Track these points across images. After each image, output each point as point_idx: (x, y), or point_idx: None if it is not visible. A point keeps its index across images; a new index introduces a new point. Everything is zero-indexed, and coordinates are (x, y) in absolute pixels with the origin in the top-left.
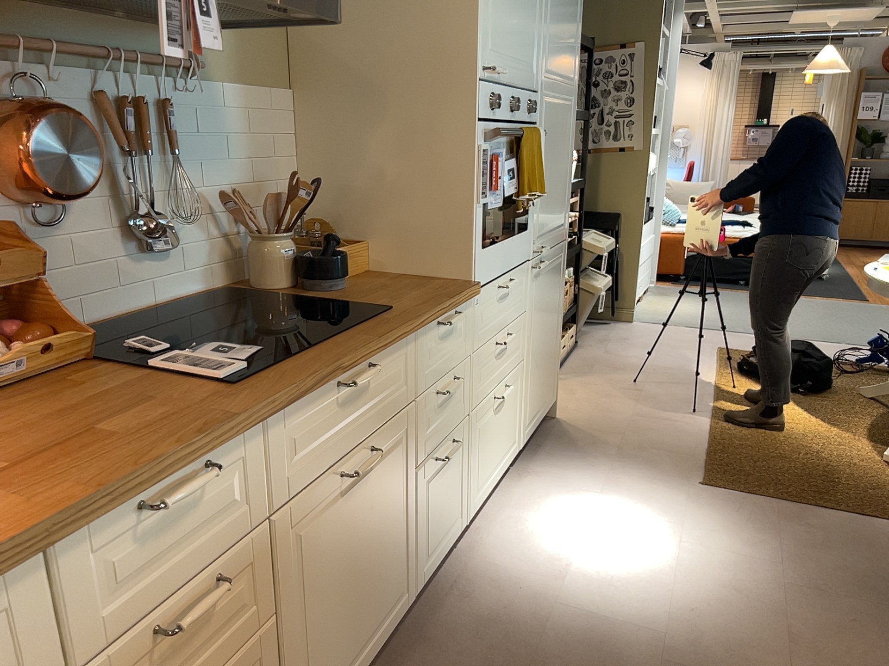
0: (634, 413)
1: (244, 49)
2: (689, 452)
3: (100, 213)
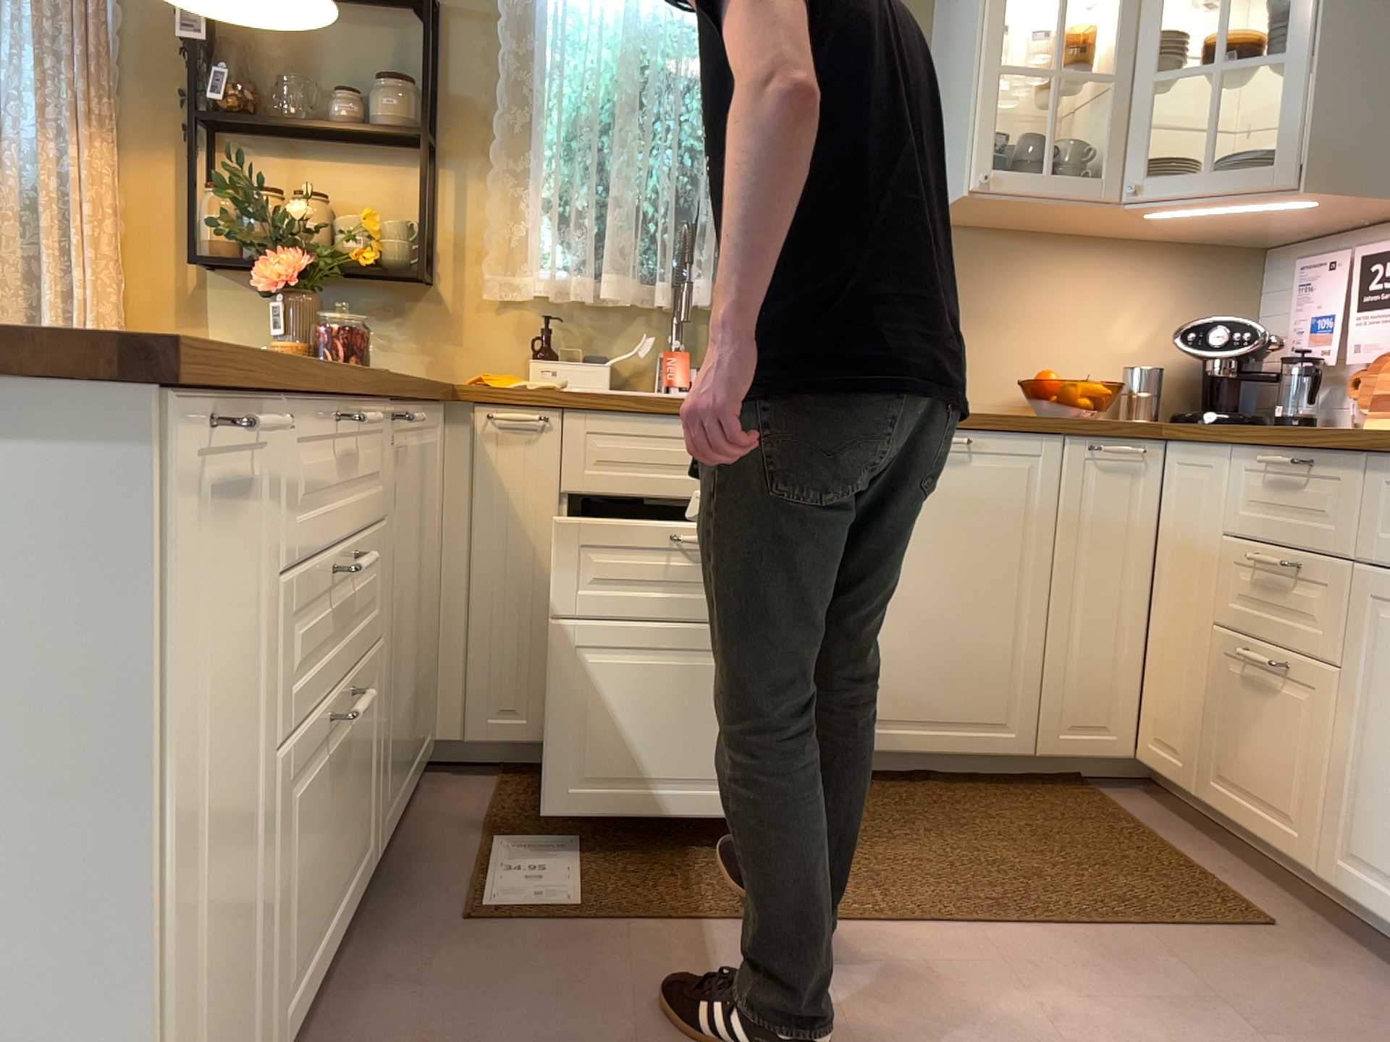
0: None
1: None
2: None
3: None
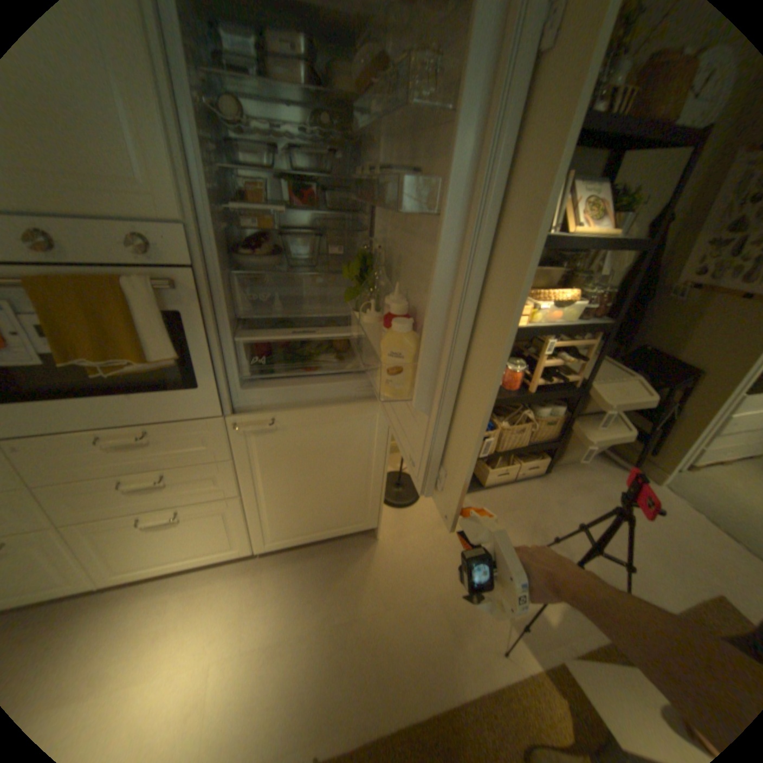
0: (443, 597)
1: None
2: (392, 706)
3: None
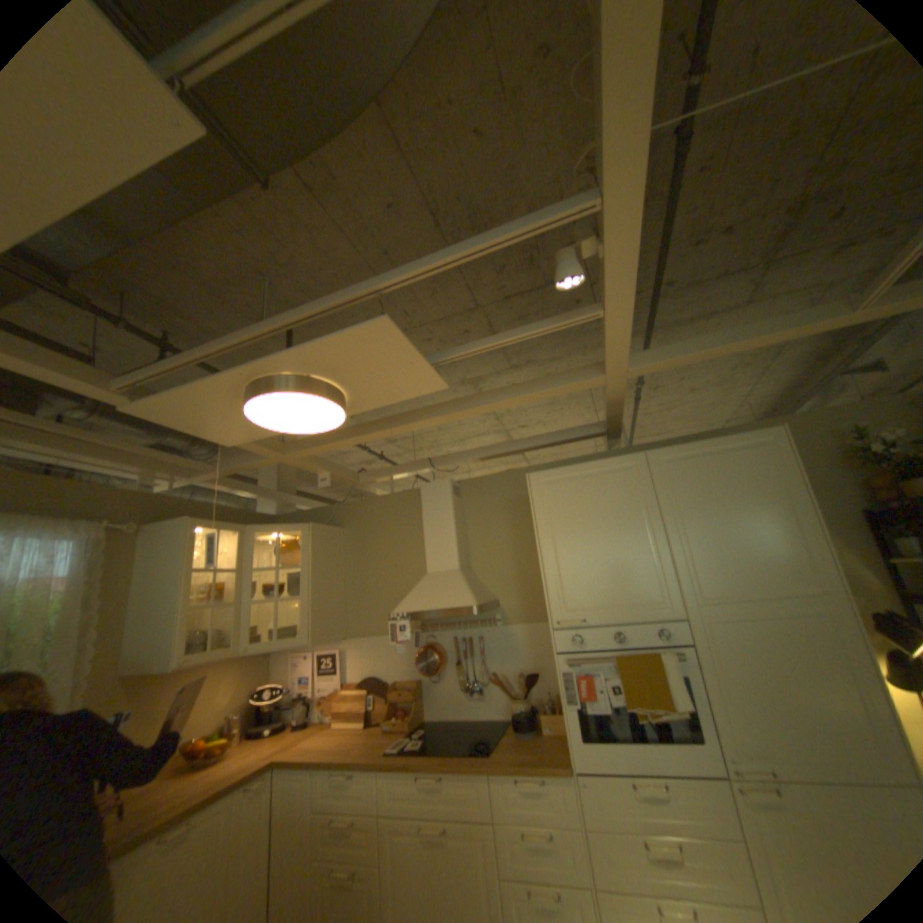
0: None
1: (527, 608)
2: None
3: (454, 680)
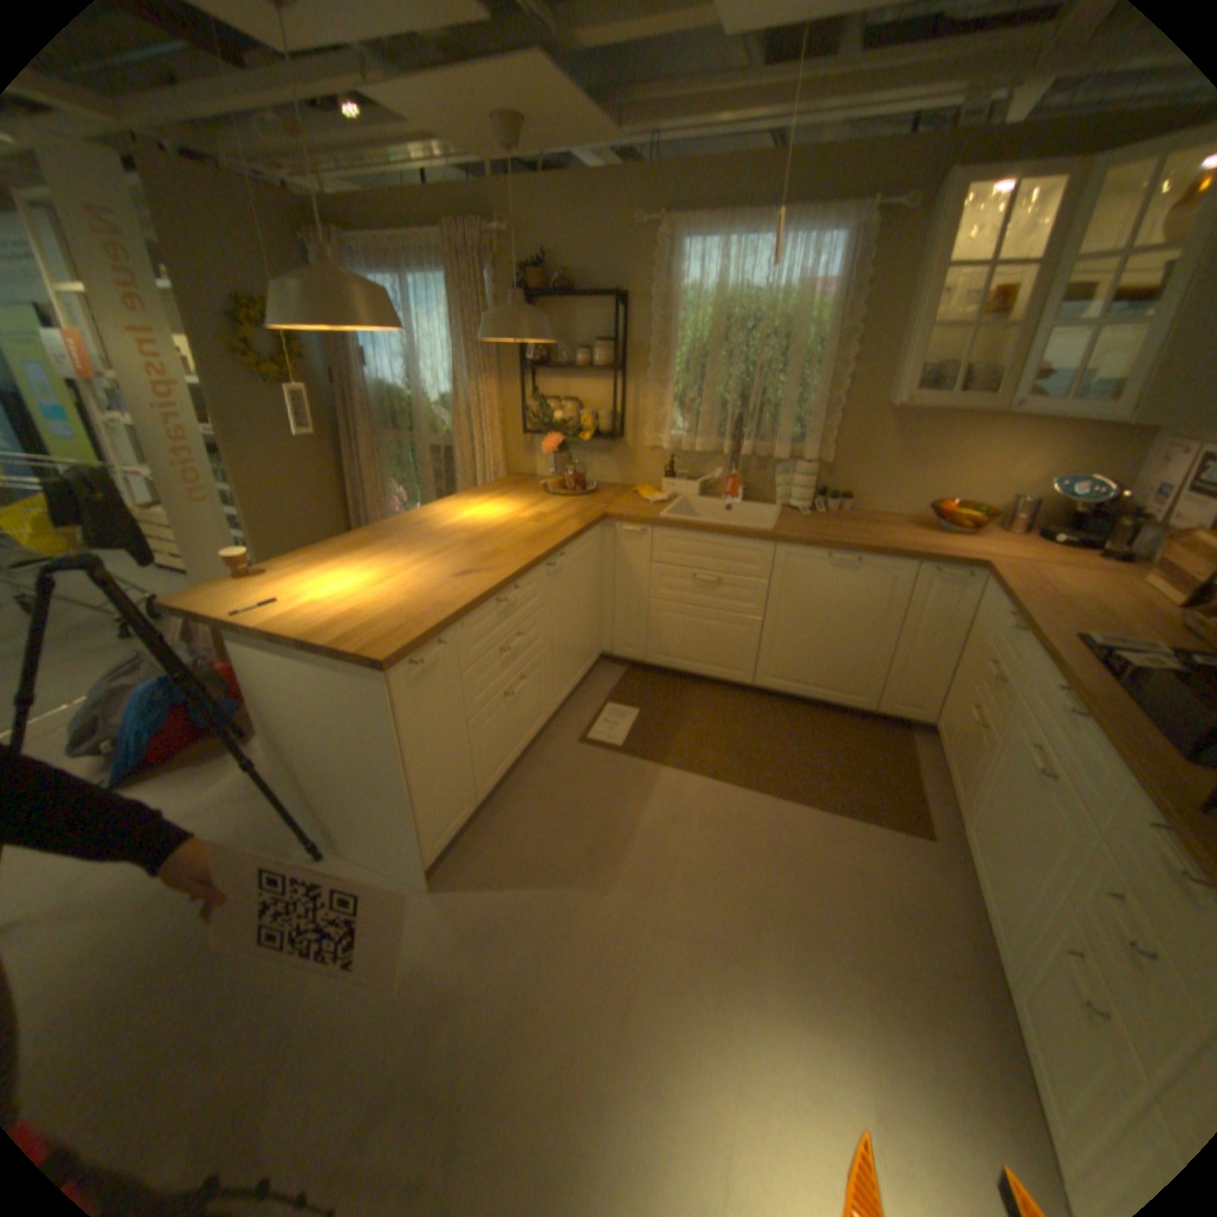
0: None
1: None
2: None
3: None
